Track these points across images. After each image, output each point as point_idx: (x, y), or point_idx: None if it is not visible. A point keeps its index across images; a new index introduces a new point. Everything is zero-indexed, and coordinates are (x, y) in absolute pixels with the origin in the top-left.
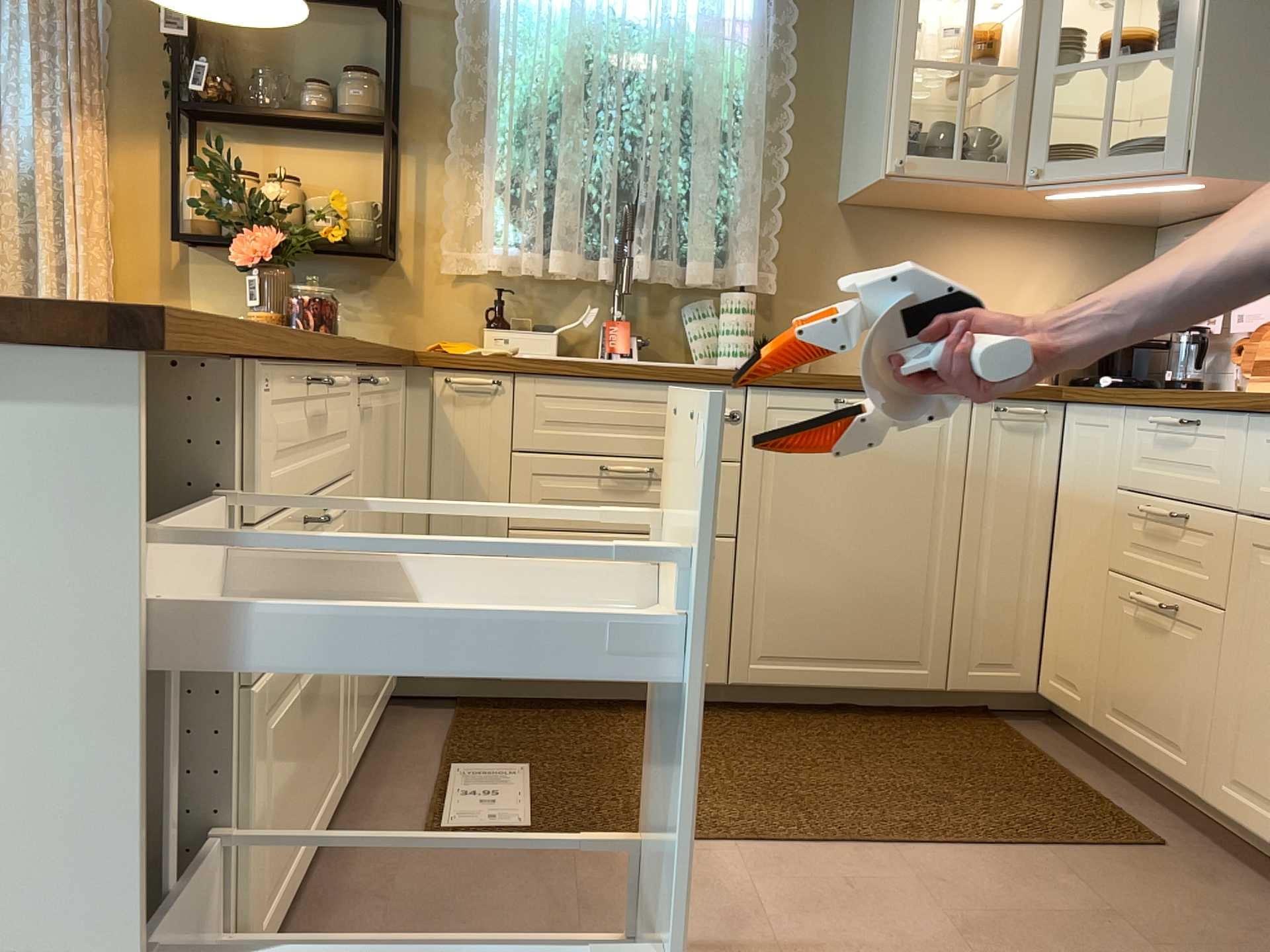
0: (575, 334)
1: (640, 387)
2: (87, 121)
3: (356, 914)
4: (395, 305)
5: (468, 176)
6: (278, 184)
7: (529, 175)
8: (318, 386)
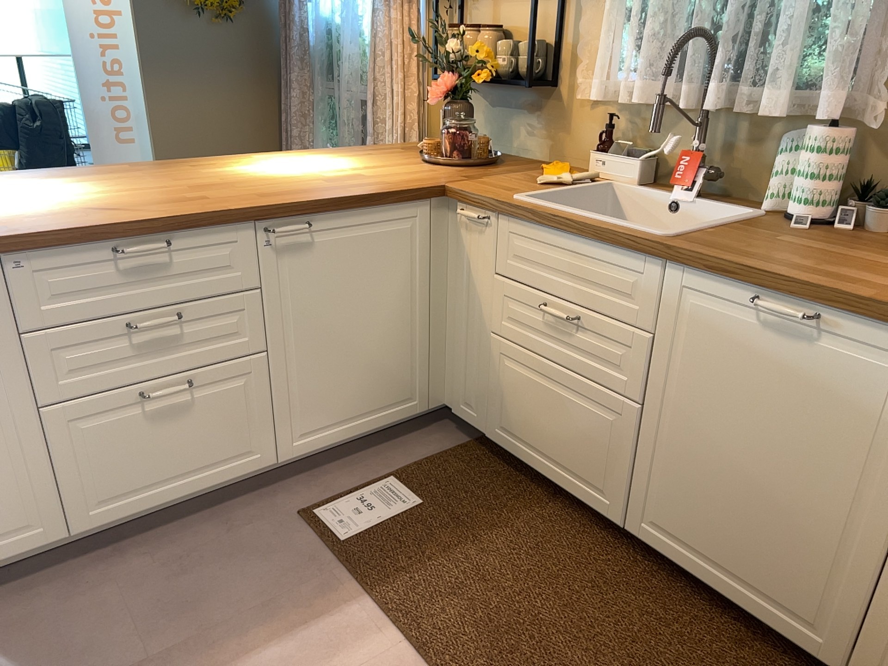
0: (673, 160)
1: (576, 241)
2: (399, 1)
3: (217, 529)
4: (552, 125)
5: (603, 9)
6: (459, 39)
7: (635, 5)
8: (118, 252)
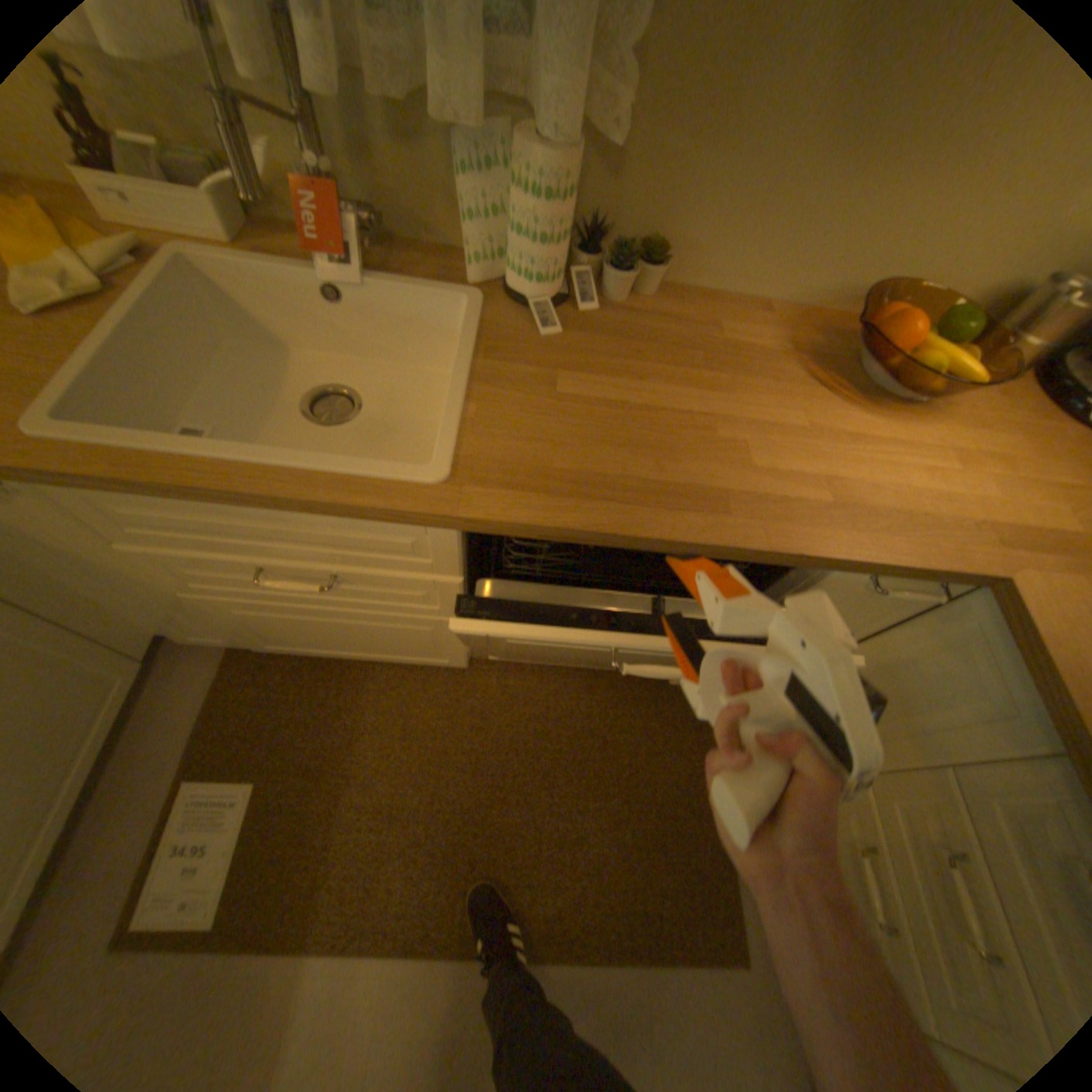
0: (264, 167)
1: (267, 508)
2: None
3: None
4: None
5: None
6: None
7: None
8: None
